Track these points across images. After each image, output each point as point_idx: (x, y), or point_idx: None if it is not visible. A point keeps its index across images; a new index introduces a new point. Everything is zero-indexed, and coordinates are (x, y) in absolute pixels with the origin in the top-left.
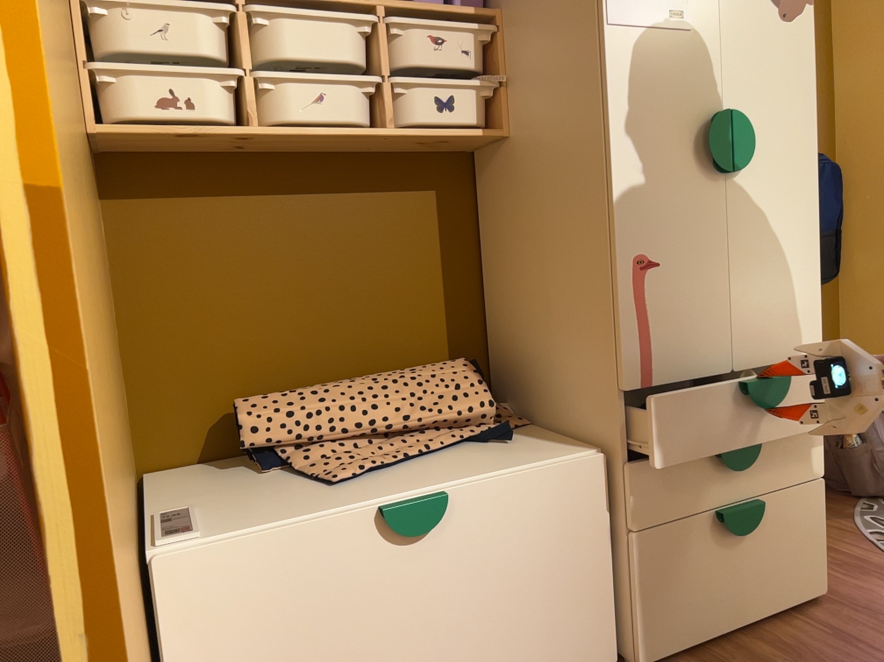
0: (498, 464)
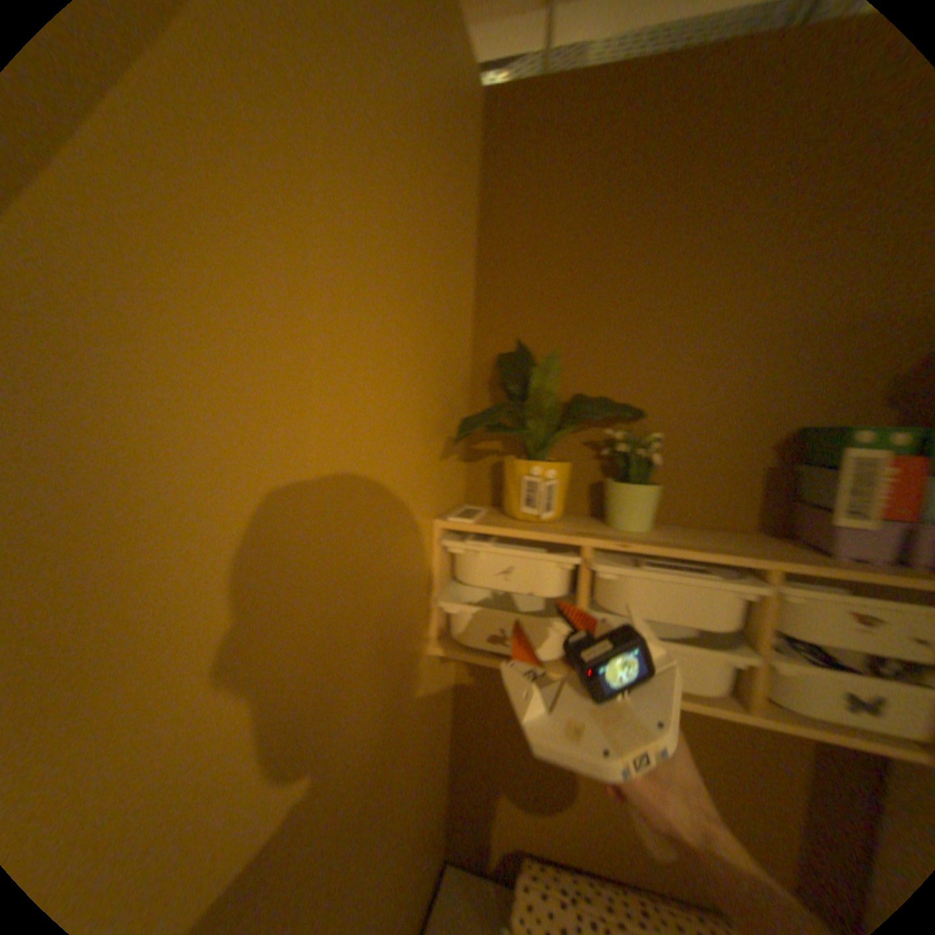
0: None
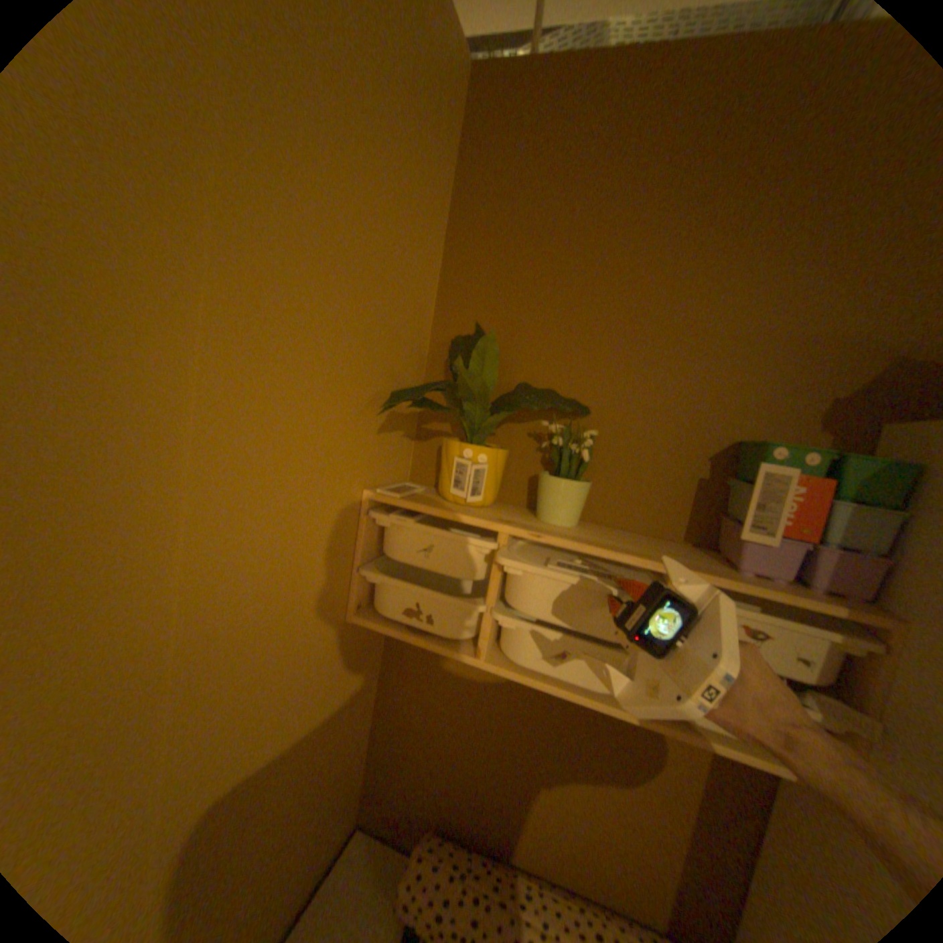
0: None
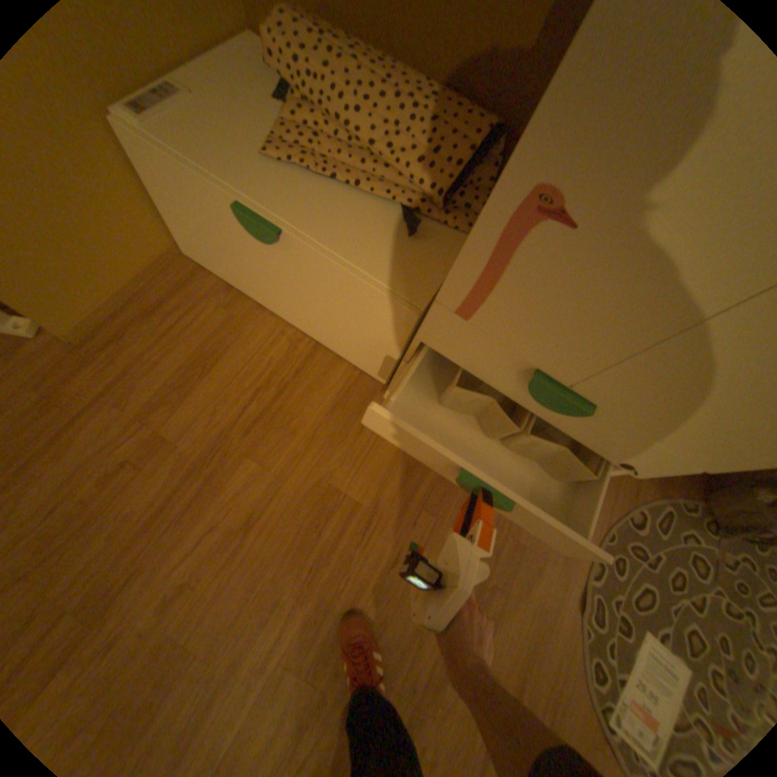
0: (353, 244)
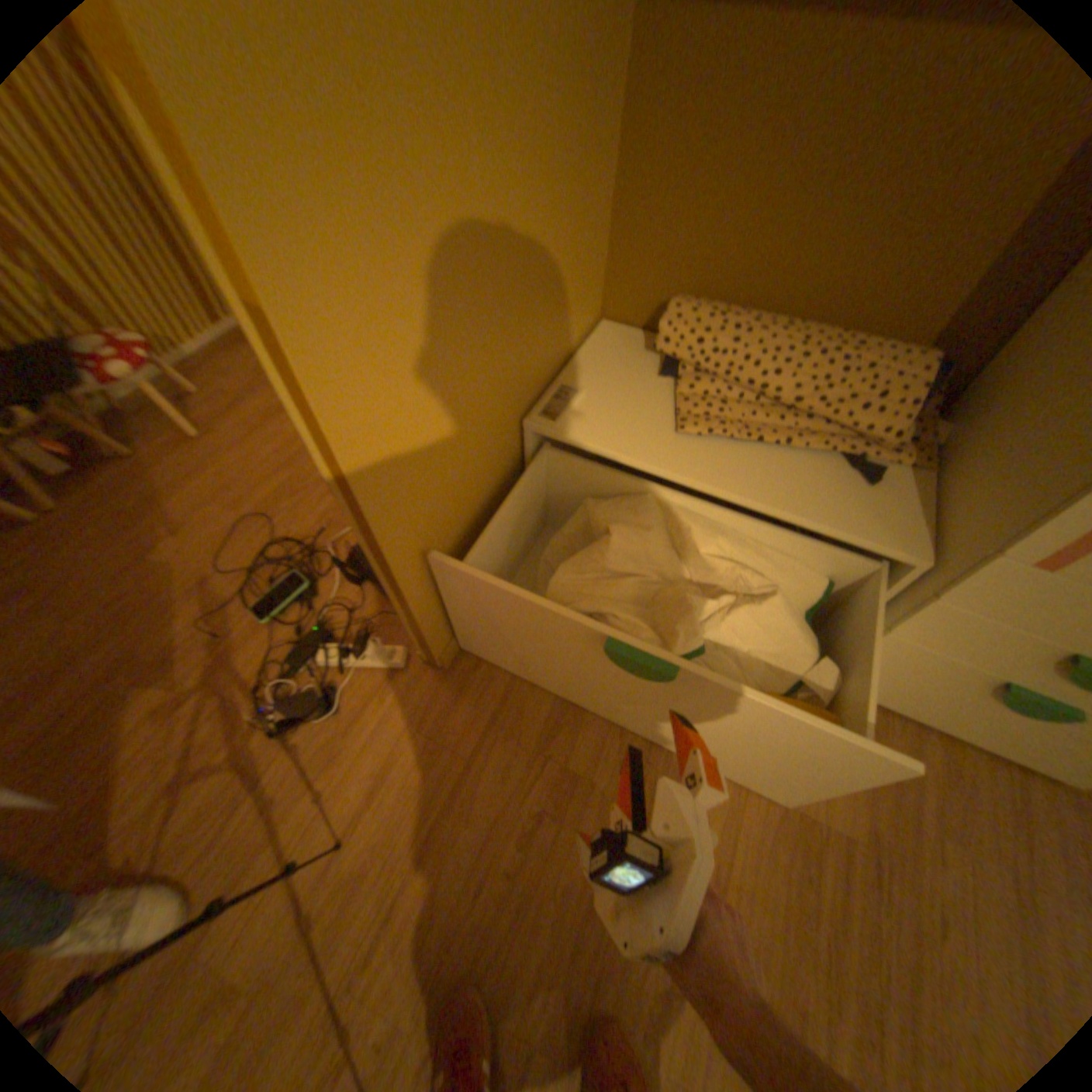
0: (815, 505)
